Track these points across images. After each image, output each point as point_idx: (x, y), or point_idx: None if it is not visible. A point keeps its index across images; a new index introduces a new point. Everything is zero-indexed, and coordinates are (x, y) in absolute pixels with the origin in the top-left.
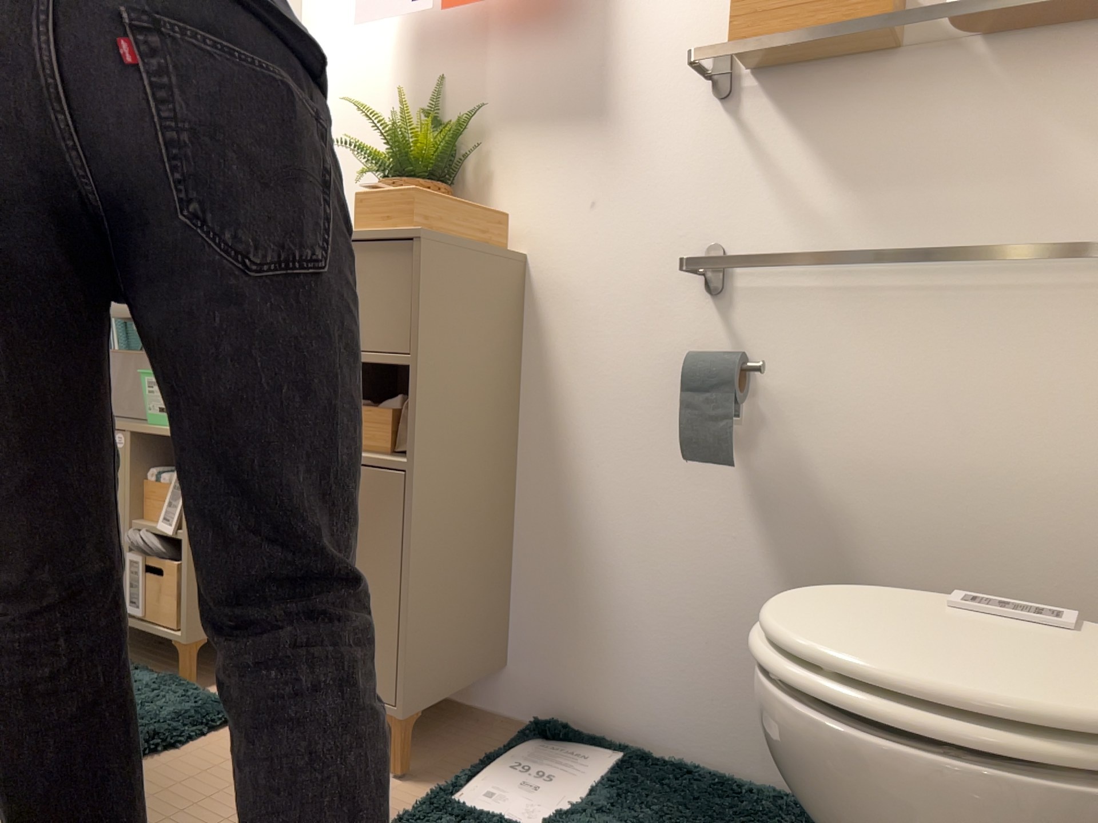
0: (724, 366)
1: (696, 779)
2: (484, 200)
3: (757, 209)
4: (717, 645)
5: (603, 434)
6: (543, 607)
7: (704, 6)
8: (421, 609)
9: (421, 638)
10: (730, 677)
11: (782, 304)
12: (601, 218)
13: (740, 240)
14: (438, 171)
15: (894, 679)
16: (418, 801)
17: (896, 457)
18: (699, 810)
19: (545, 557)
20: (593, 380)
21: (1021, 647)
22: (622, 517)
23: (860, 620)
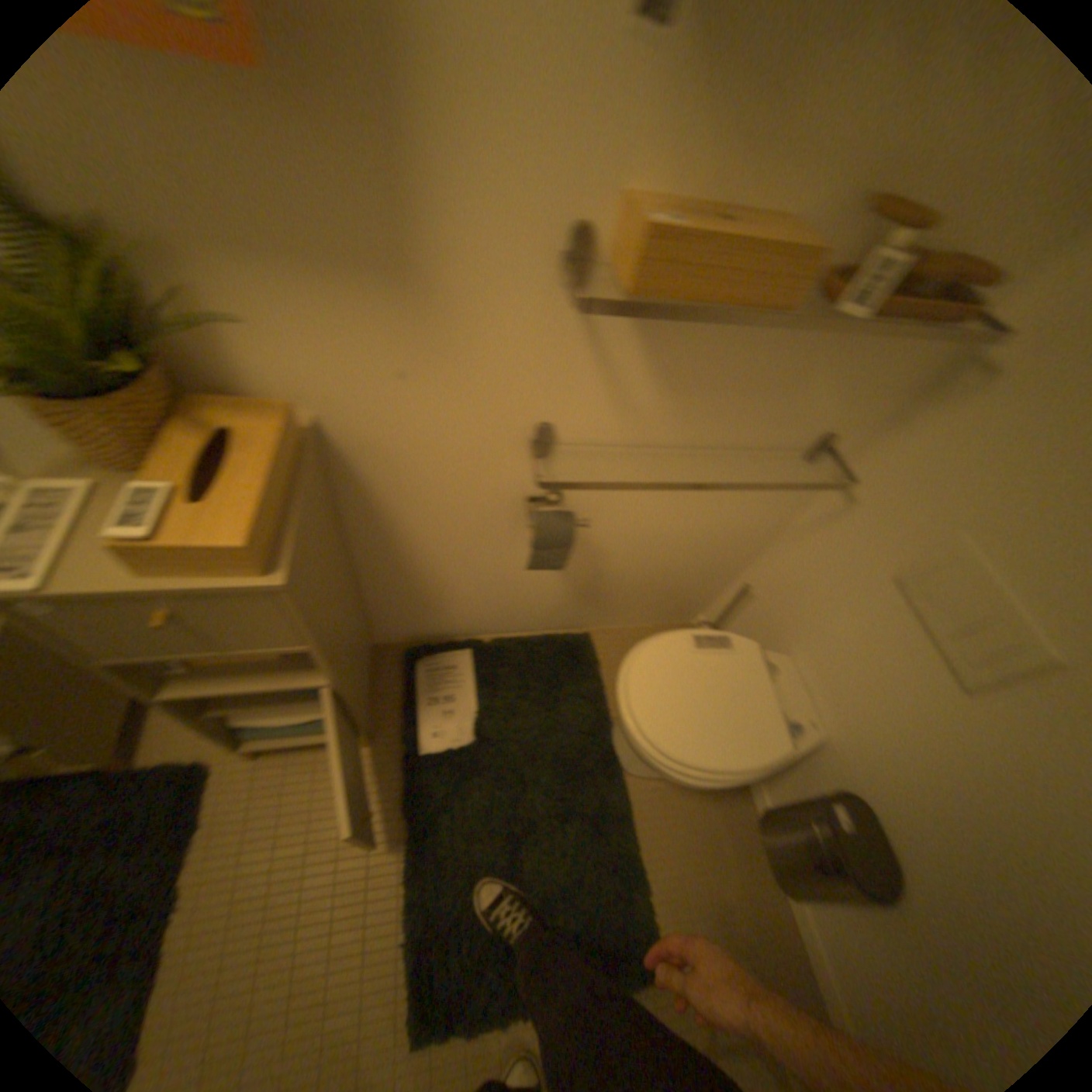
0: (568, 534)
1: (517, 651)
2: (223, 348)
3: (592, 396)
4: (521, 600)
5: (439, 533)
6: (399, 606)
7: (573, 131)
8: (361, 701)
9: (364, 707)
10: (527, 607)
11: (596, 461)
12: (419, 387)
13: (571, 418)
14: (136, 341)
15: (716, 764)
16: (395, 753)
17: (643, 528)
18: (532, 678)
19: (396, 589)
20: (425, 505)
21: (734, 690)
22: (458, 567)
23: (676, 700)
